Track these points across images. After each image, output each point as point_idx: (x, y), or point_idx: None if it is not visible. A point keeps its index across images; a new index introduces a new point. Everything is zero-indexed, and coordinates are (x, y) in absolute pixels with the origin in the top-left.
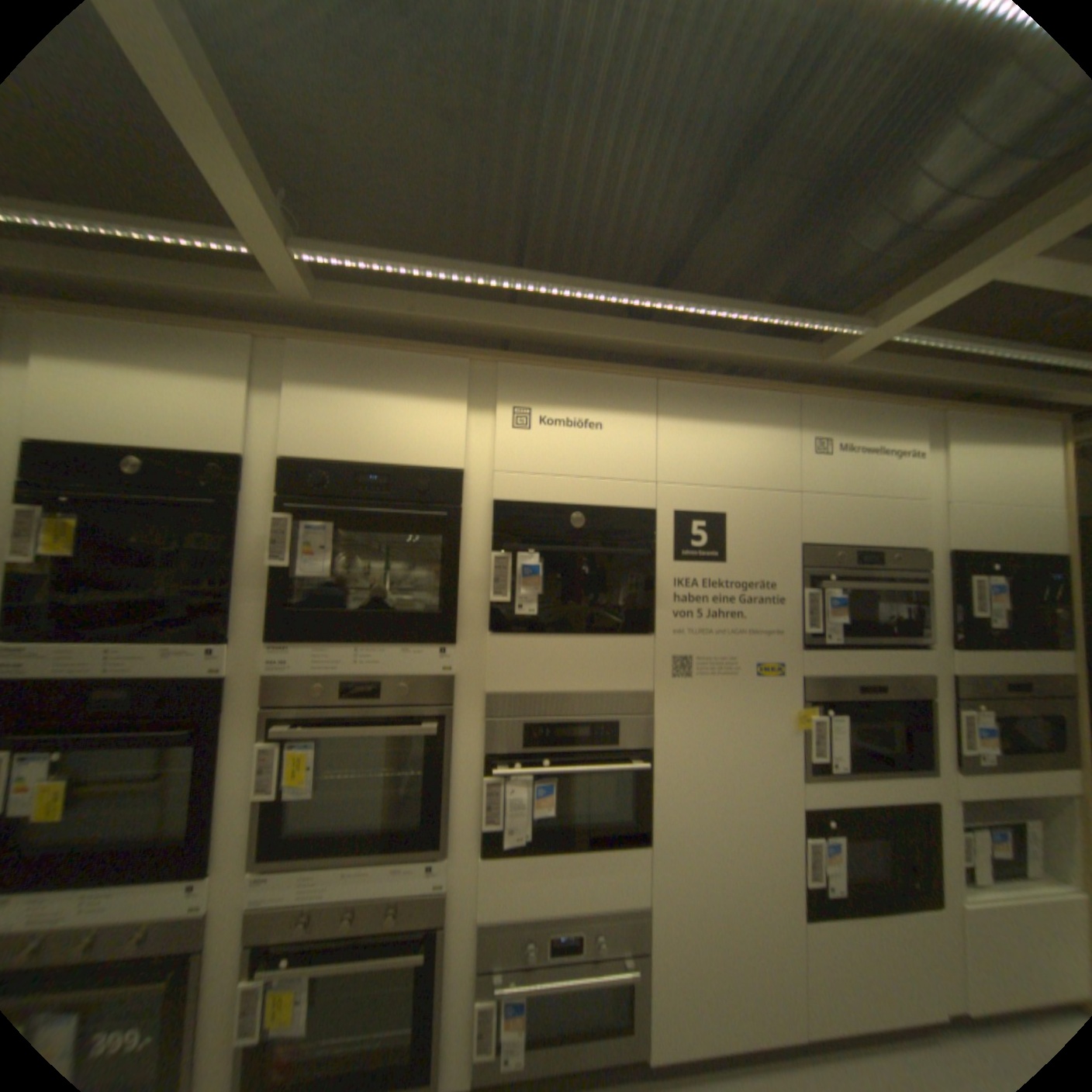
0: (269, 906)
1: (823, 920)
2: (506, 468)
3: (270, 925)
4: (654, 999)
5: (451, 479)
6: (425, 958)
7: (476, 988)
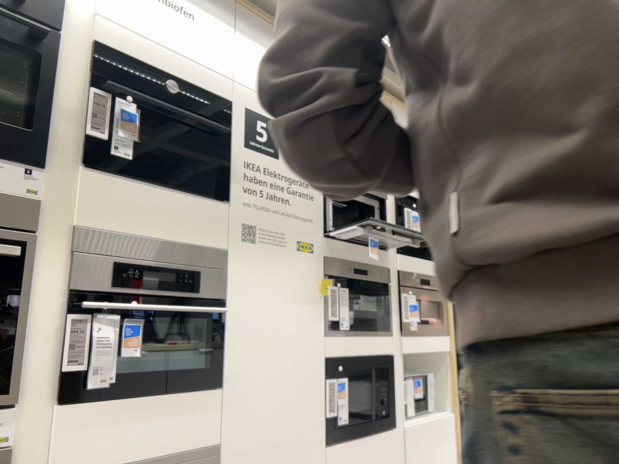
0: None
1: (335, 443)
2: (110, 17)
3: None
4: None
5: (52, 3)
6: None
7: None
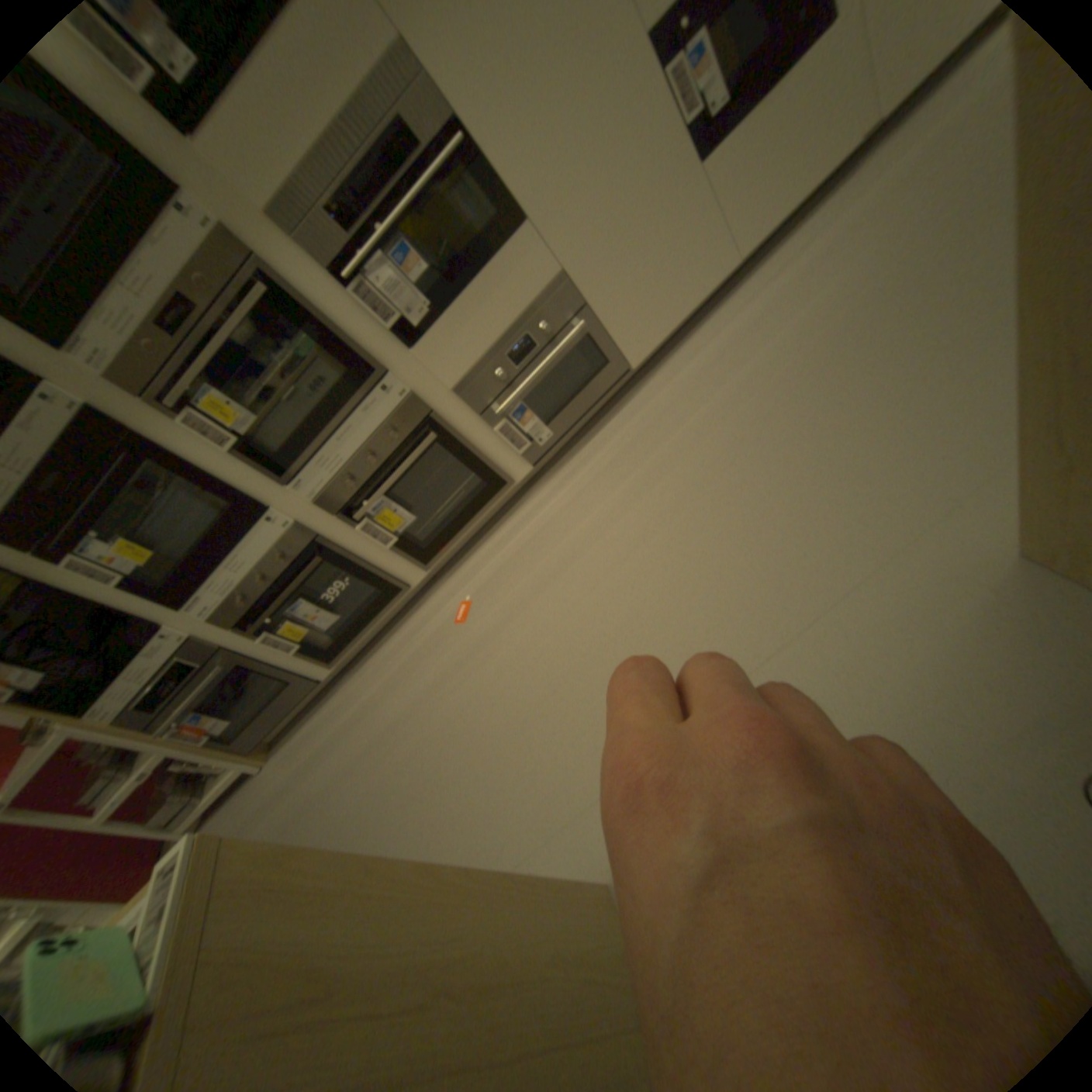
0: (323, 489)
1: (717, 145)
2: None
3: (336, 496)
4: (610, 329)
5: None
6: (438, 432)
7: (488, 421)
